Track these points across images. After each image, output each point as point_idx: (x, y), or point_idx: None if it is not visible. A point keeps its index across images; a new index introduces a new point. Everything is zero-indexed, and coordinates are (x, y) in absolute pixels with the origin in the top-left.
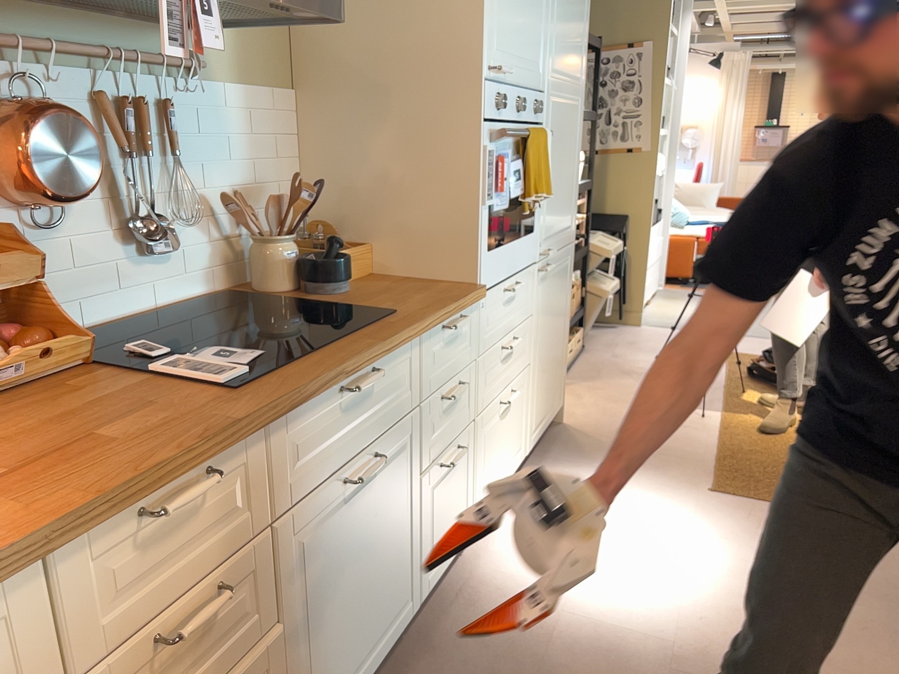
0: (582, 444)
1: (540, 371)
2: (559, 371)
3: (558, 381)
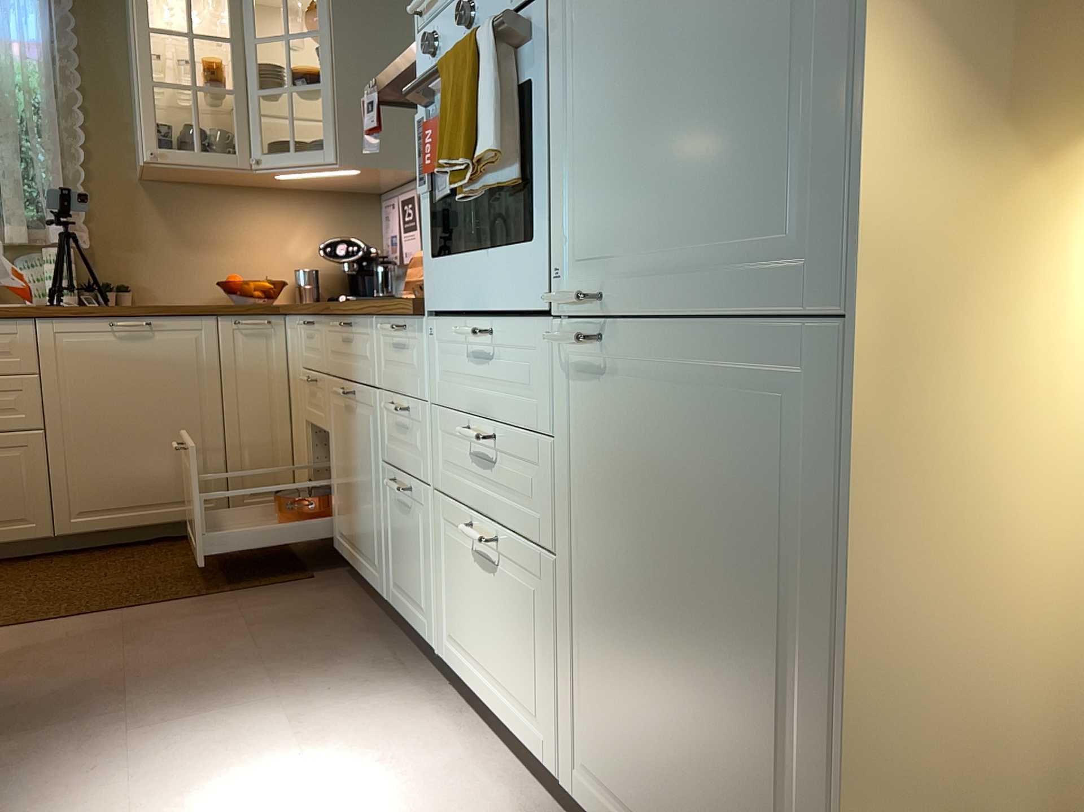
0: None
1: (602, 633)
2: None
3: None
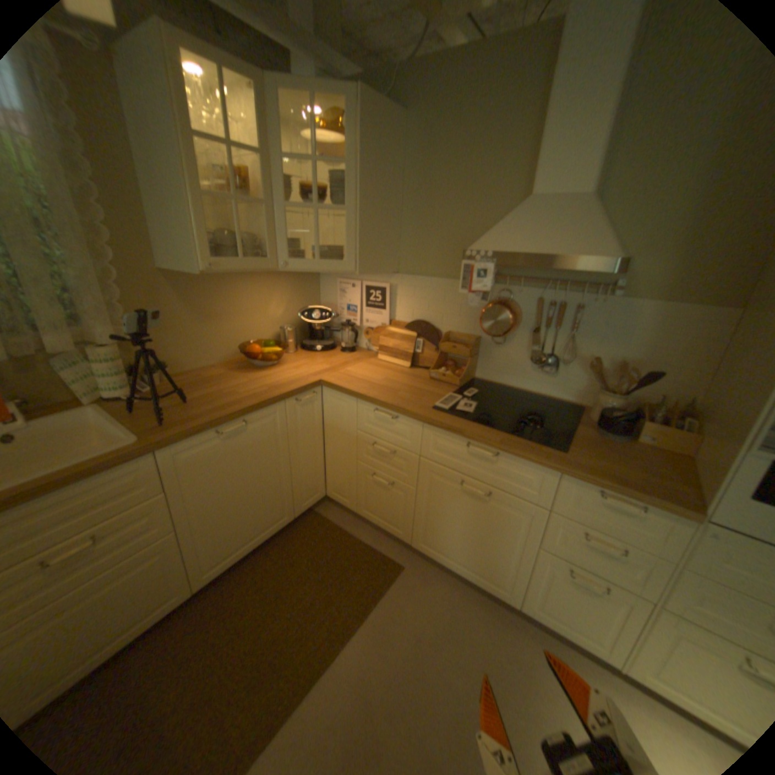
0: None
1: None
2: None
3: None
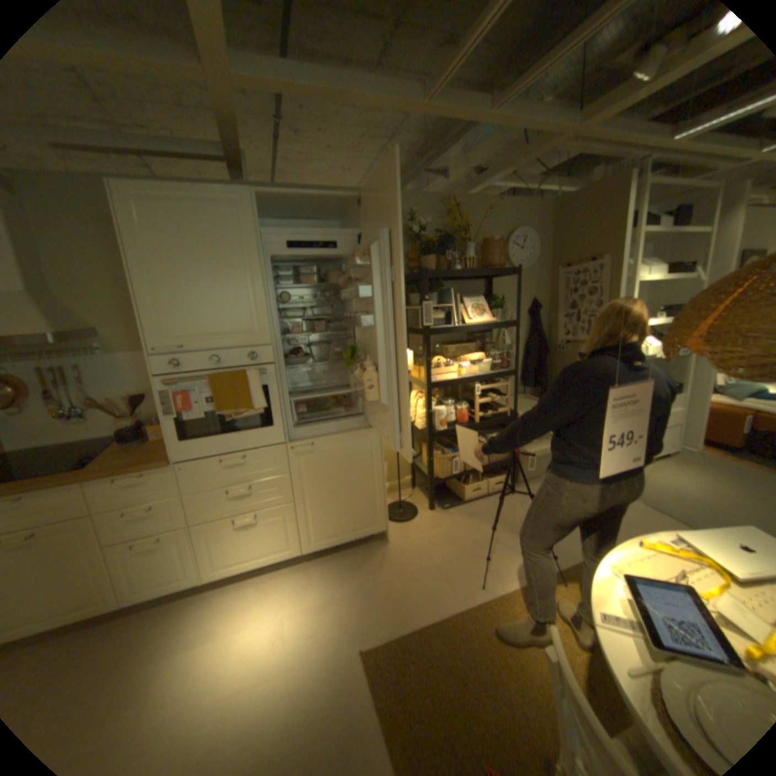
0: (368, 563)
1: (314, 507)
2: (365, 509)
3: (365, 515)
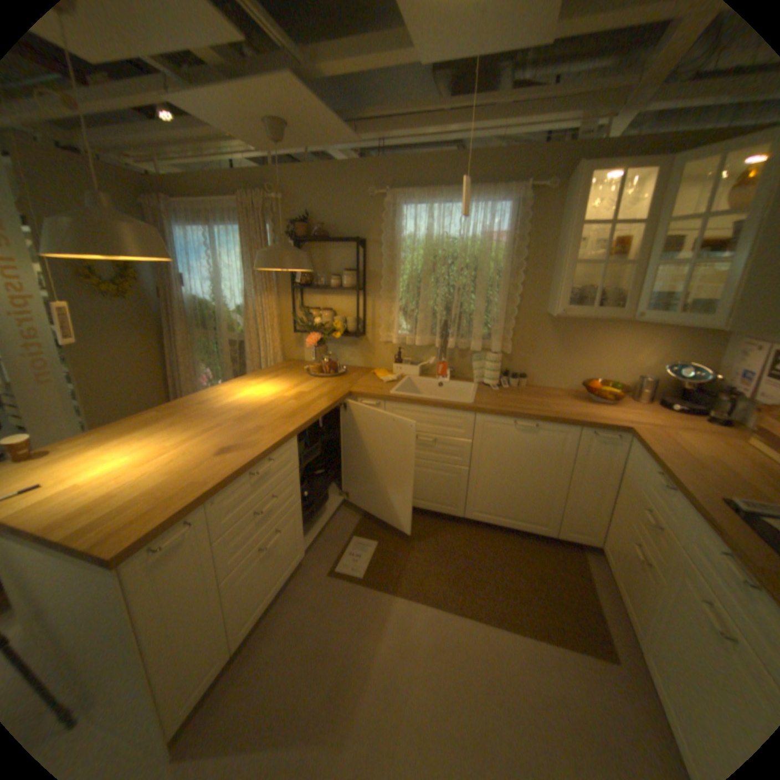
0: None
1: None
2: None
3: None
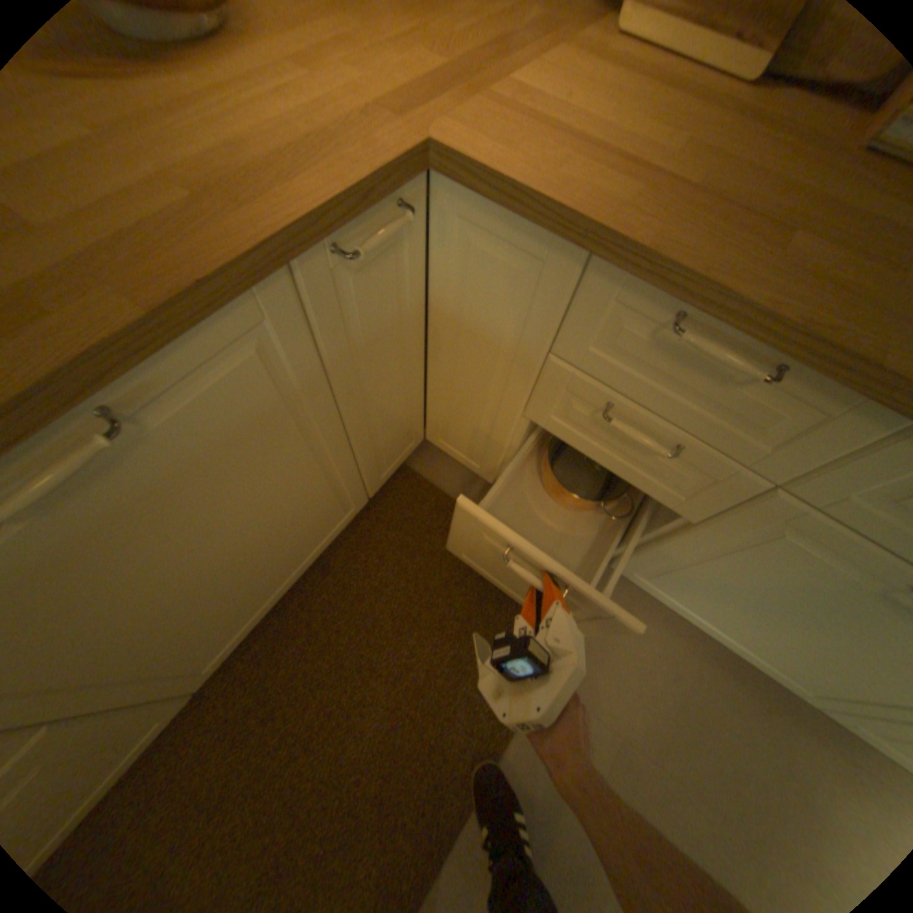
0: None
1: None
2: None
3: None
